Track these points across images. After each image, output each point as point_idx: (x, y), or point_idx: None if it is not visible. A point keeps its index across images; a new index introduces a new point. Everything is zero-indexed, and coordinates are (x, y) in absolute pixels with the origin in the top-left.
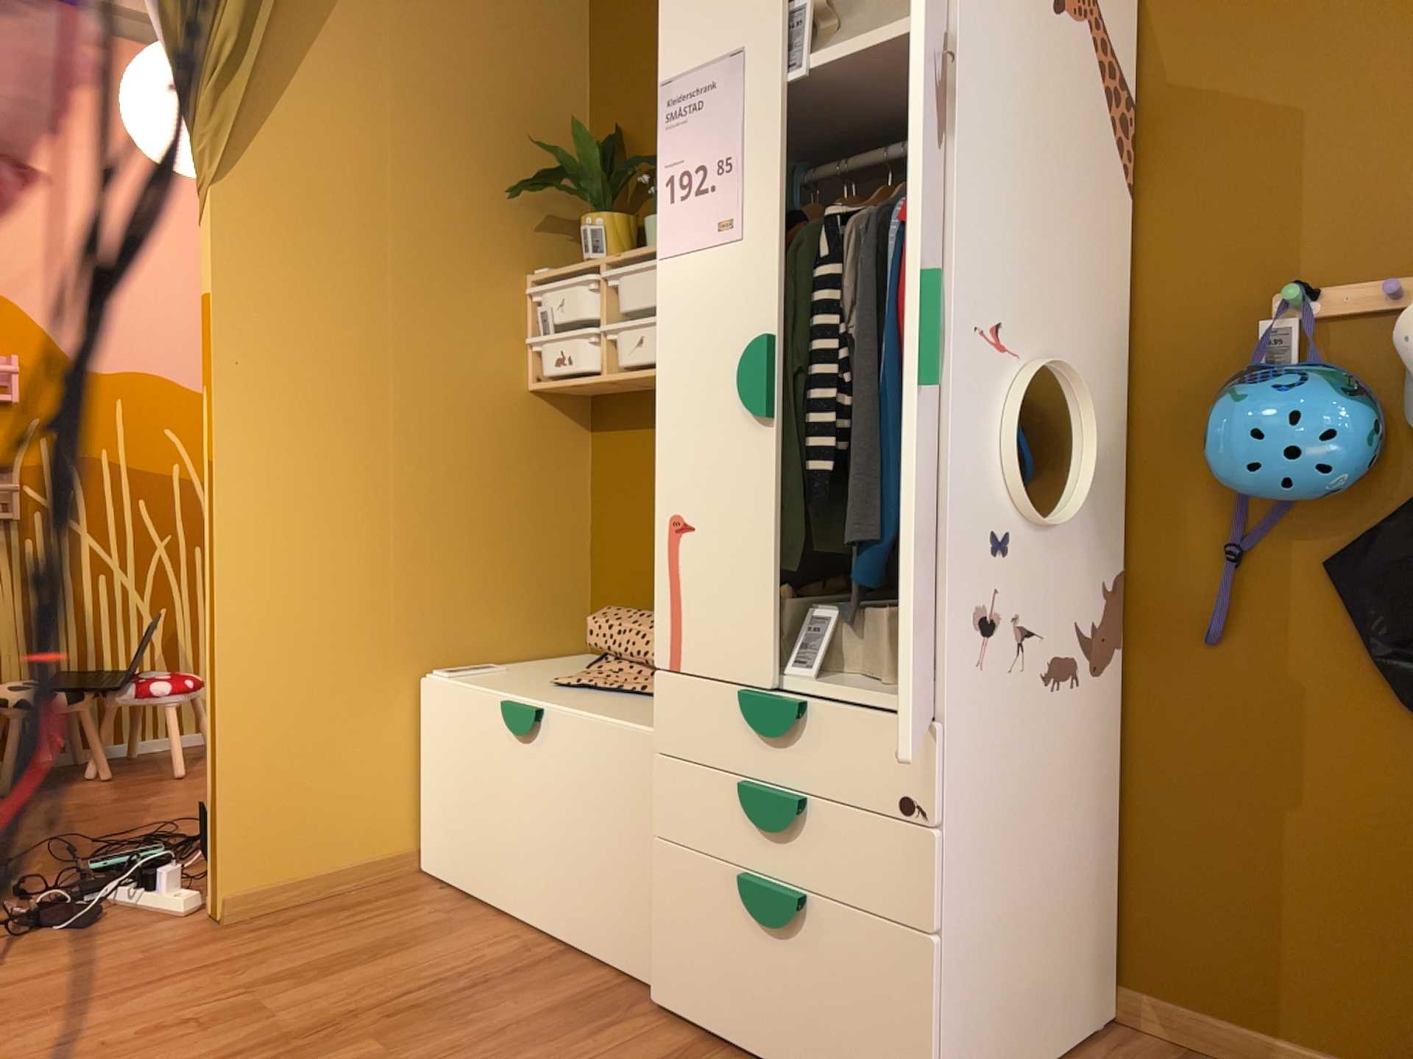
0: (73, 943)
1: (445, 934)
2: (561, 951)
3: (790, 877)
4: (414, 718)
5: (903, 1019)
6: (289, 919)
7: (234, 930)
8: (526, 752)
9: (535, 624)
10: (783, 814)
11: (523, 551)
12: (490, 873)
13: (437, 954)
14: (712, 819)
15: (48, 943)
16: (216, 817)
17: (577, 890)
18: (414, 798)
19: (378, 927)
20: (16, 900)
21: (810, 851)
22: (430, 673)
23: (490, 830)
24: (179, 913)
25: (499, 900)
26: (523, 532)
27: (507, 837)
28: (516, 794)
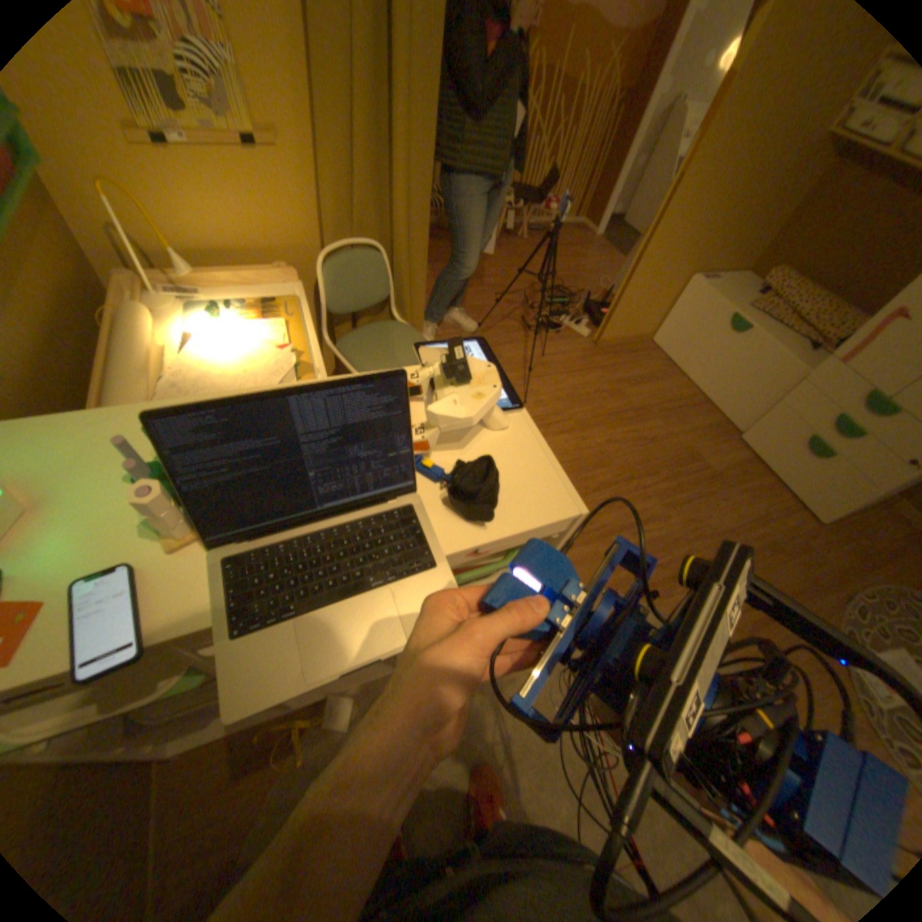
0: (560, 340)
1: (669, 377)
2: (708, 399)
3: (837, 444)
4: (682, 289)
5: (847, 497)
6: (619, 351)
7: (604, 351)
8: (735, 335)
9: (742, 255)
10: (855, 432)
11: (762, 221)
12: (688, 360)
13: (669, 387)
14: (816, 411)
15: (553, 338)
16: (613, 315)
17: (727, 387)
18: (665, 316)
19: (647, 365)
20: (532, 310)
21: (854, 444)
22: (697, 273)
23: (697, 347)
24: (584, 336)
25: (687, 369)
26: (768, 212)
27: (705, 355)
28: (719, 345)
